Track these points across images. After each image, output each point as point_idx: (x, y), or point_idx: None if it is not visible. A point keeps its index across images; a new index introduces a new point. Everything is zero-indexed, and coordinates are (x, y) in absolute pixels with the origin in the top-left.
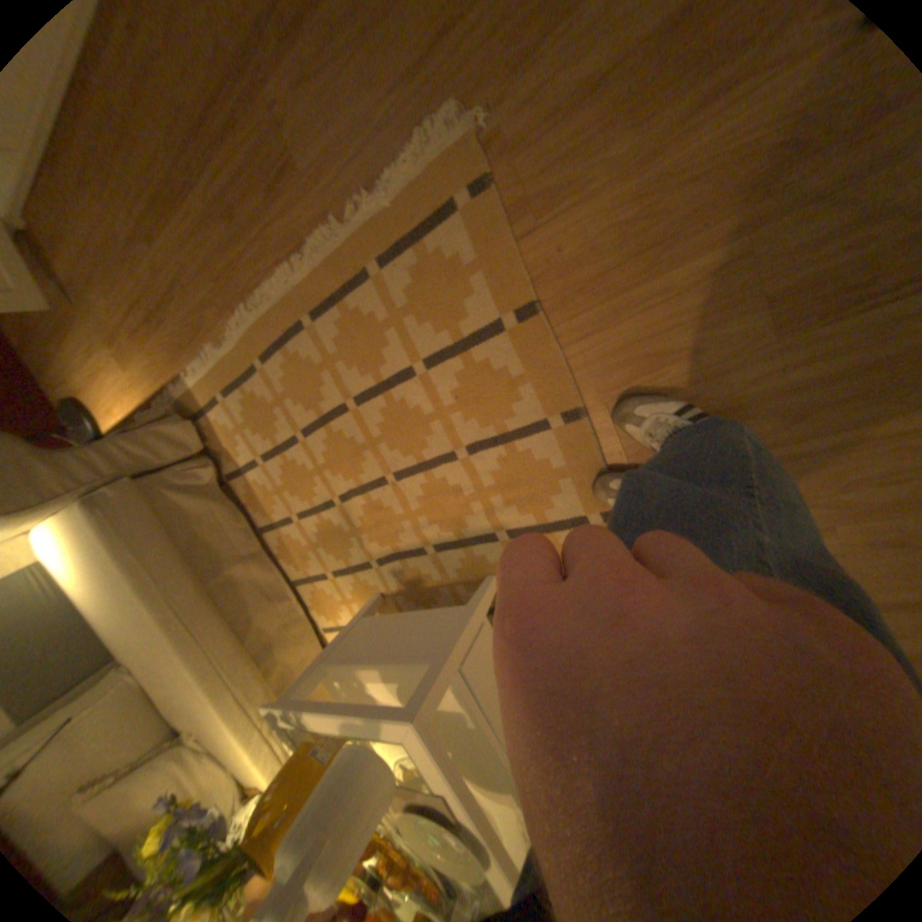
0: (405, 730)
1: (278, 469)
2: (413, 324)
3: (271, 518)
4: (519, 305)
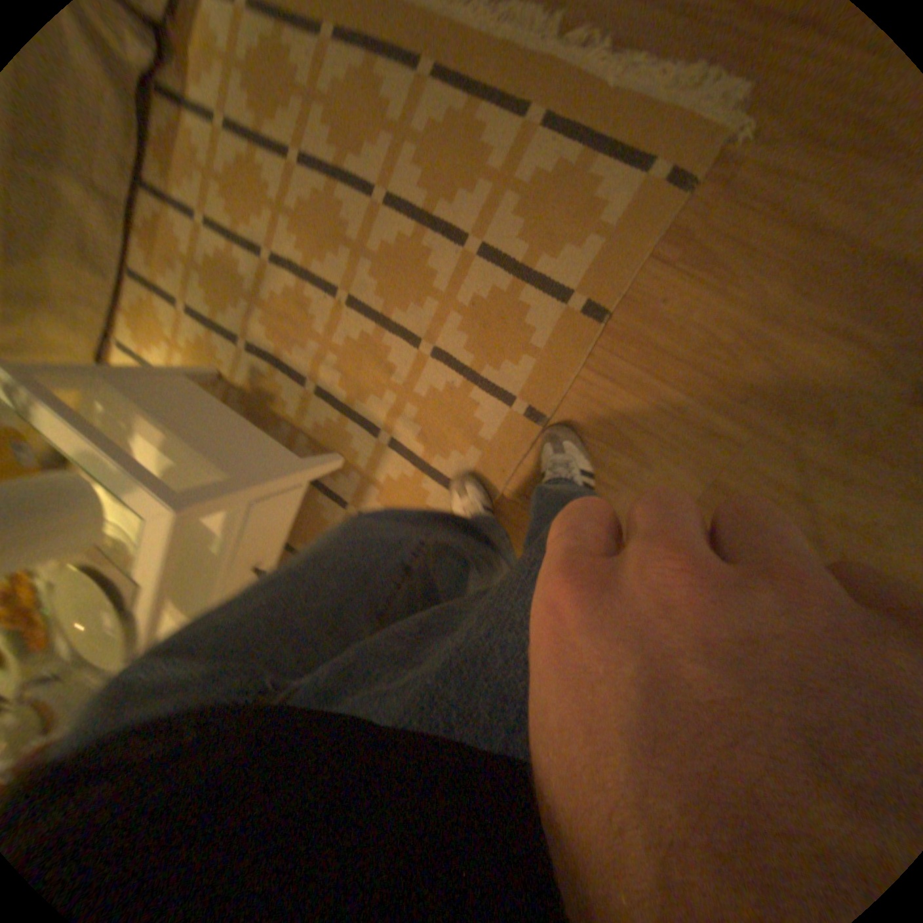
0: (160, 514)
1: (233, 157)
2: (510, 211)
3: (170, 189)
4: (595, 304)
